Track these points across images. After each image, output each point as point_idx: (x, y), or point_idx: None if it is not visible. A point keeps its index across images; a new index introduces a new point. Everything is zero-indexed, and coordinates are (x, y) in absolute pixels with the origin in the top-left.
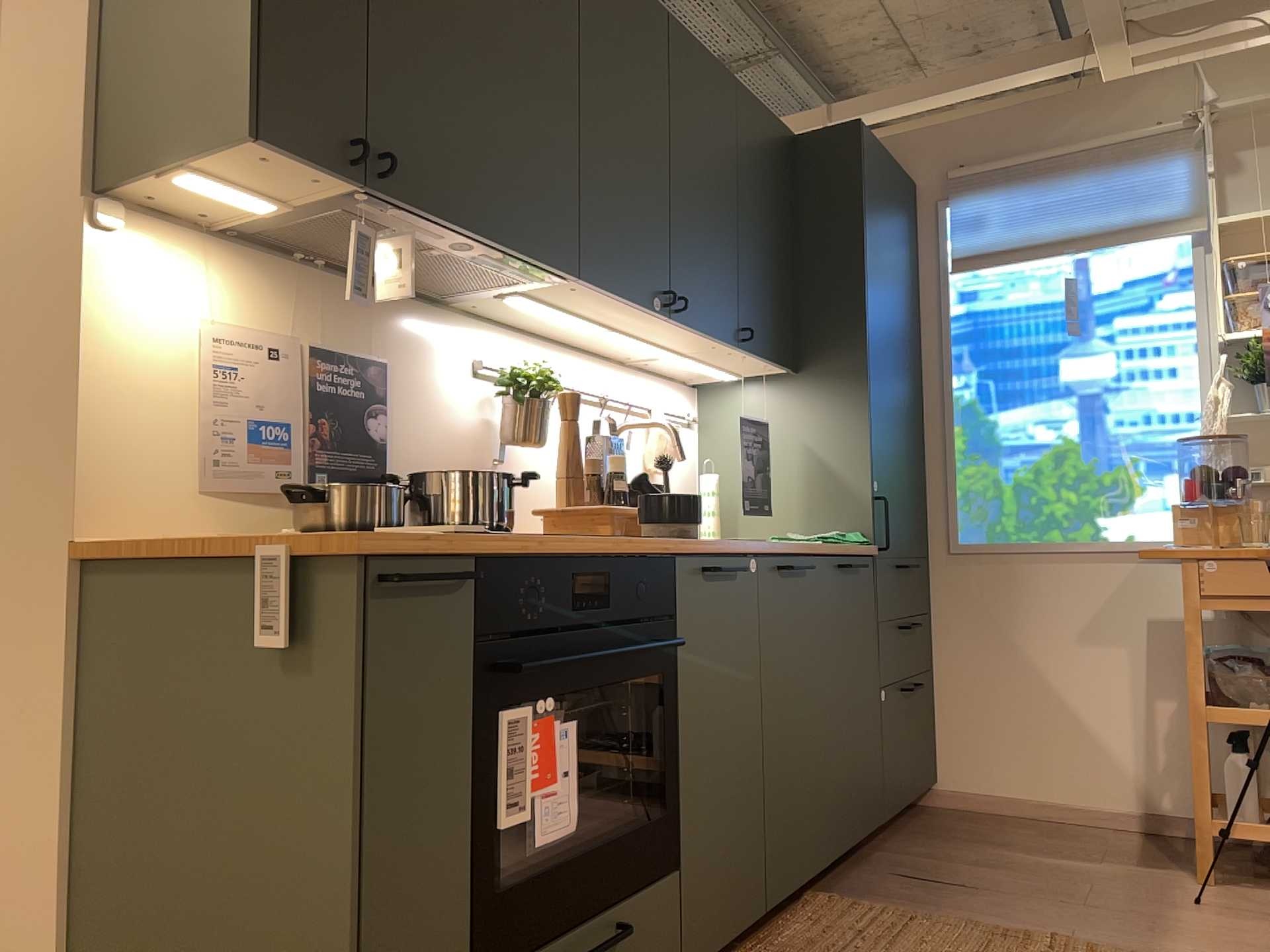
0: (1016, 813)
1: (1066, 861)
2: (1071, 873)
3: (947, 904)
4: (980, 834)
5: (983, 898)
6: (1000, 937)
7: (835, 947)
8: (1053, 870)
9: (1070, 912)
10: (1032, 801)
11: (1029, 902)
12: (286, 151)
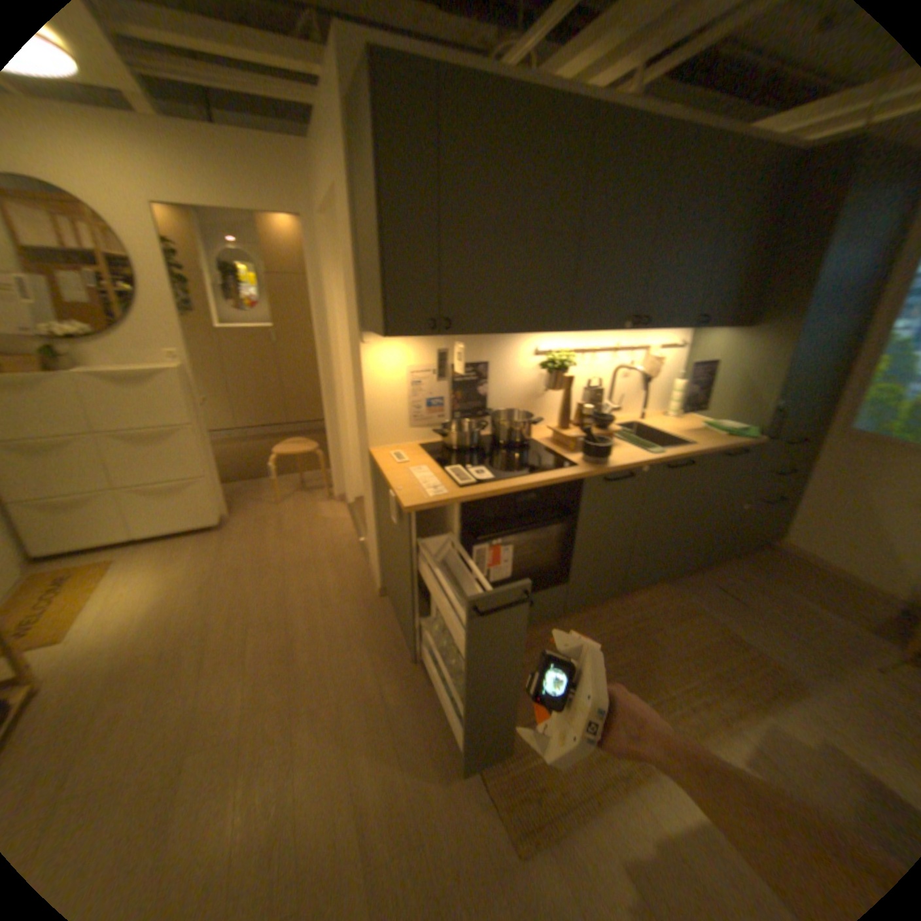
0: (825, 569)
1: (823, 612)
2: (818, 621)
3: (726, 613)
4: (788, 576)
5: (749, 617)
6: (733, 643)
7: (650, 615)
8: (809, 615)
9: (790, 644)
10: (838, 568)
11: (772, 629)
12: (401, 335)
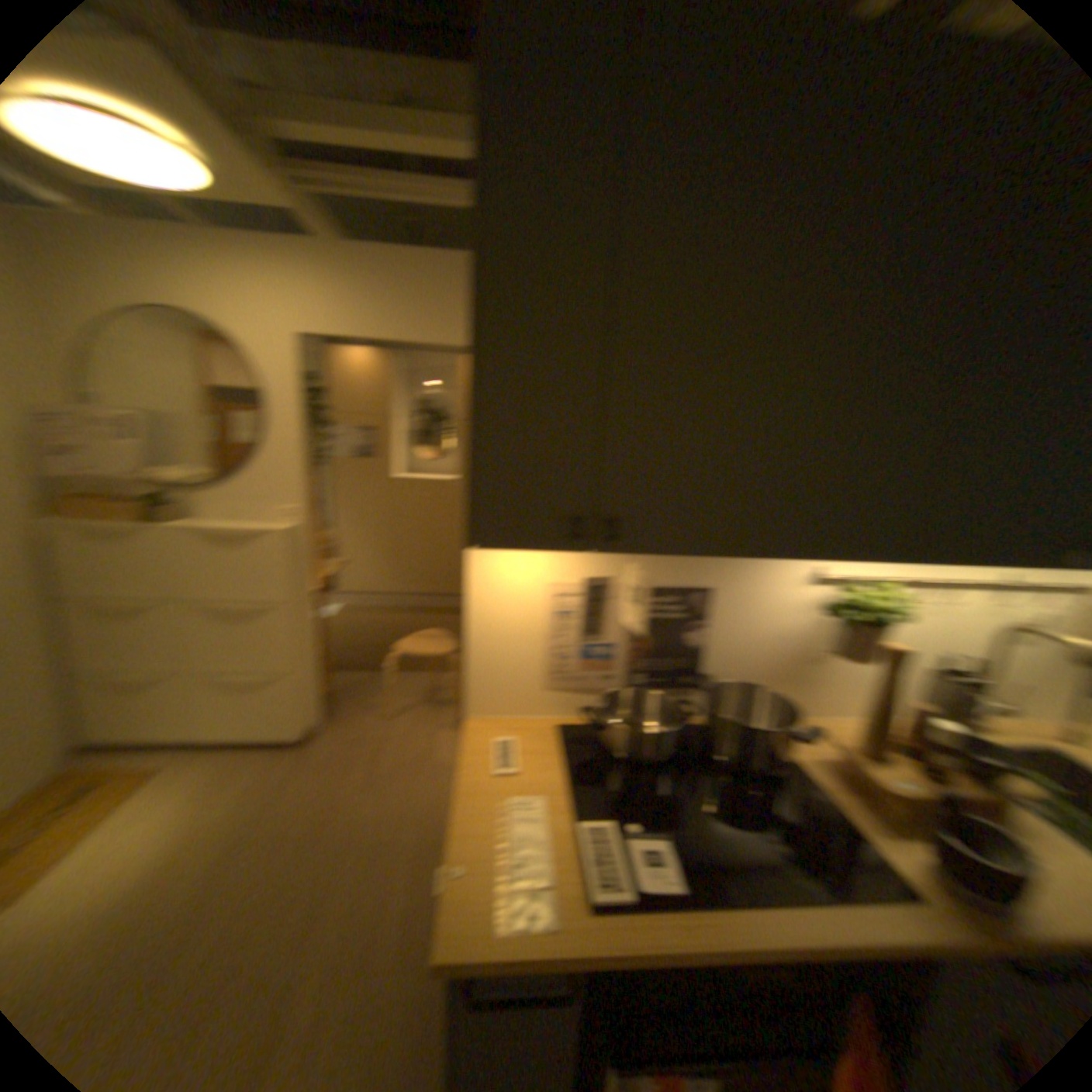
0: None
1: None
2: None
3: None
4: None
5: None
6: None
7: None
8: None
9: None
10: None
11: None
12: (512, 541)
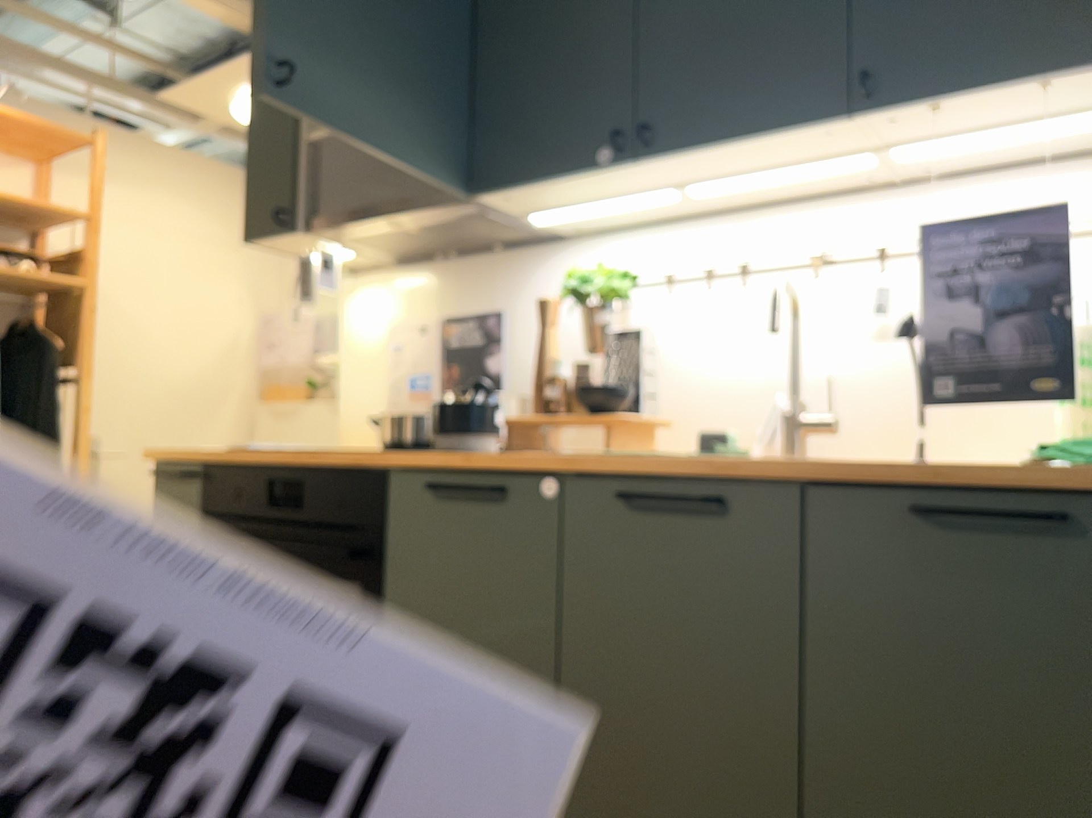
0: None
1: None
2: None
3: None
4: None
5: None
6: None
7: None
8: None
9: None
10: None
11: None
12: (261, 238)
